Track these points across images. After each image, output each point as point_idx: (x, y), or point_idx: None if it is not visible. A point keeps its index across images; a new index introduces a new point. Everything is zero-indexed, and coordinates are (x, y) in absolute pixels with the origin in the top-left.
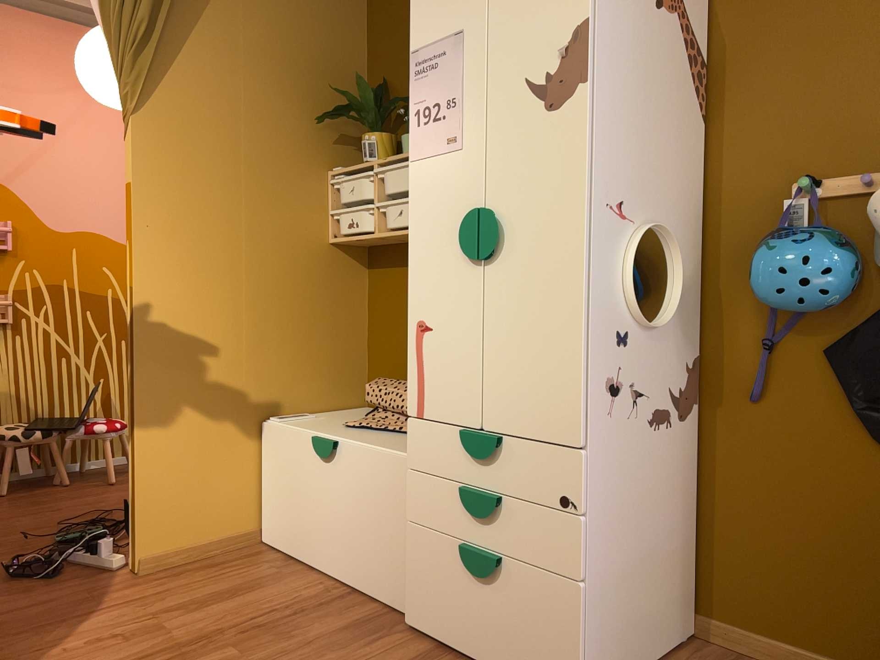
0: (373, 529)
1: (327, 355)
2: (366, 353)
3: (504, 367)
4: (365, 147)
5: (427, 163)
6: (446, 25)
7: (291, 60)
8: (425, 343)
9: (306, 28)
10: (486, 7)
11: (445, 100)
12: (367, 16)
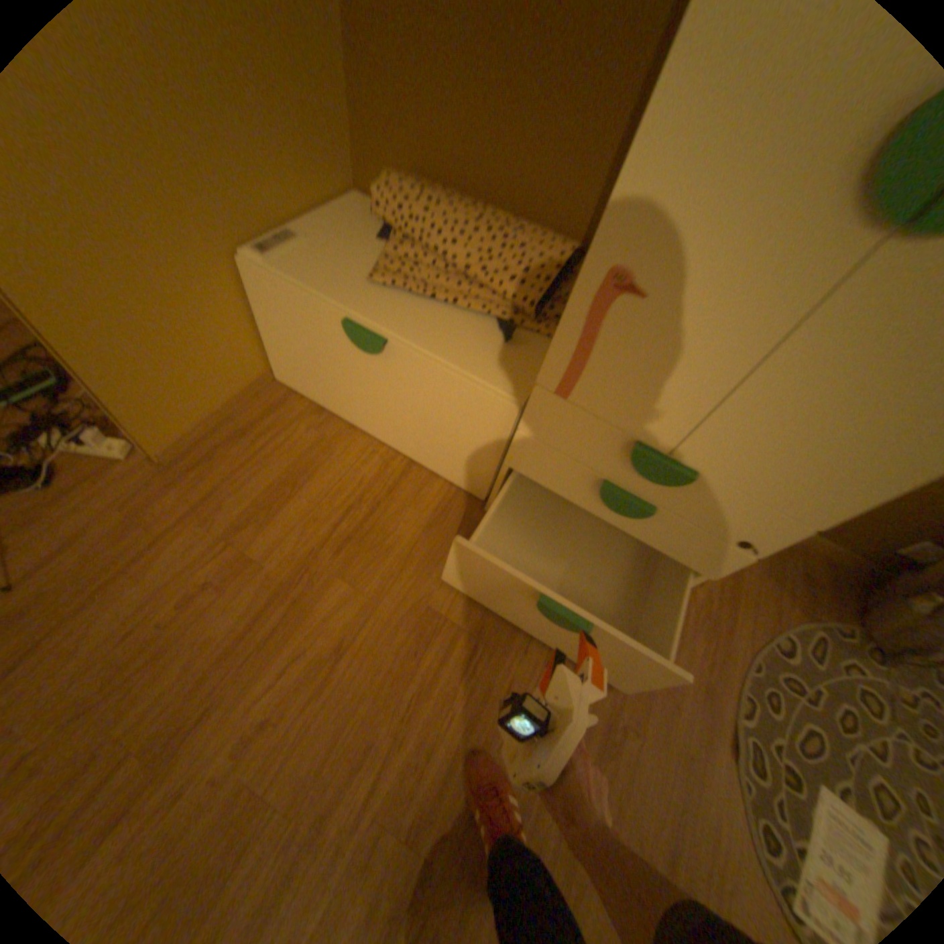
0: (444, 434)
1: (293, 110)
2: (345, 96)
3: (770, 418)
4: None
5: None
6: None
7: None
8: (619, 312)
9: None
10: None
11: None
12: None
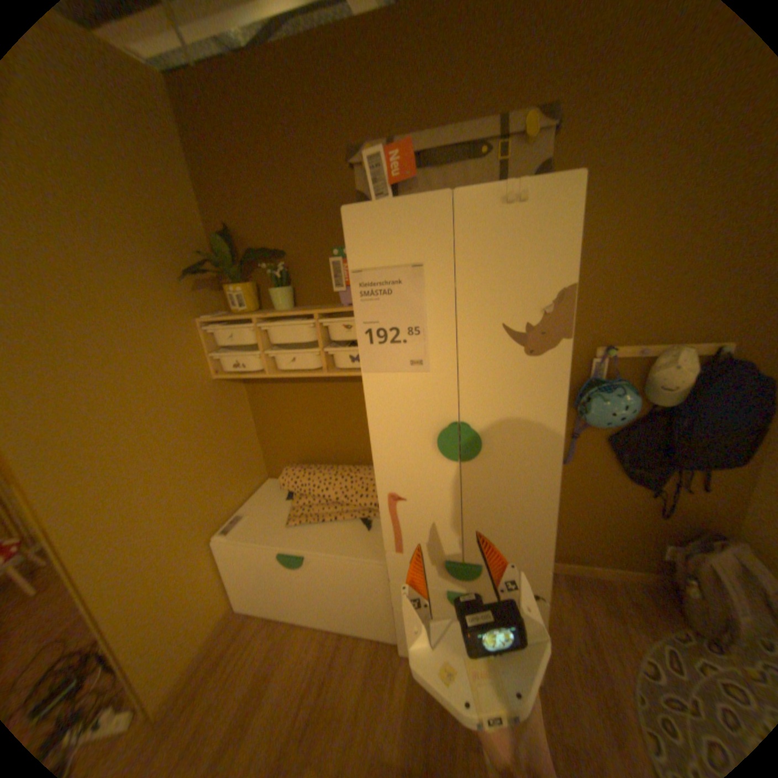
0: (352, 603)
1: (236, 461)
2: (259, 443)
3: (483, 528)
4: (232, 298)
5: (386, 378)
6: (398, 253)
7: (126, 215)
8: (400, 508)
9: (130, 174)
10: (451, 246)
11: (404, 327)
12: (183, 152)
